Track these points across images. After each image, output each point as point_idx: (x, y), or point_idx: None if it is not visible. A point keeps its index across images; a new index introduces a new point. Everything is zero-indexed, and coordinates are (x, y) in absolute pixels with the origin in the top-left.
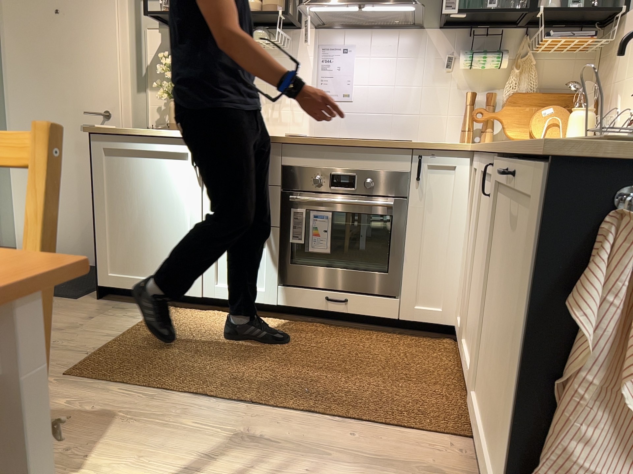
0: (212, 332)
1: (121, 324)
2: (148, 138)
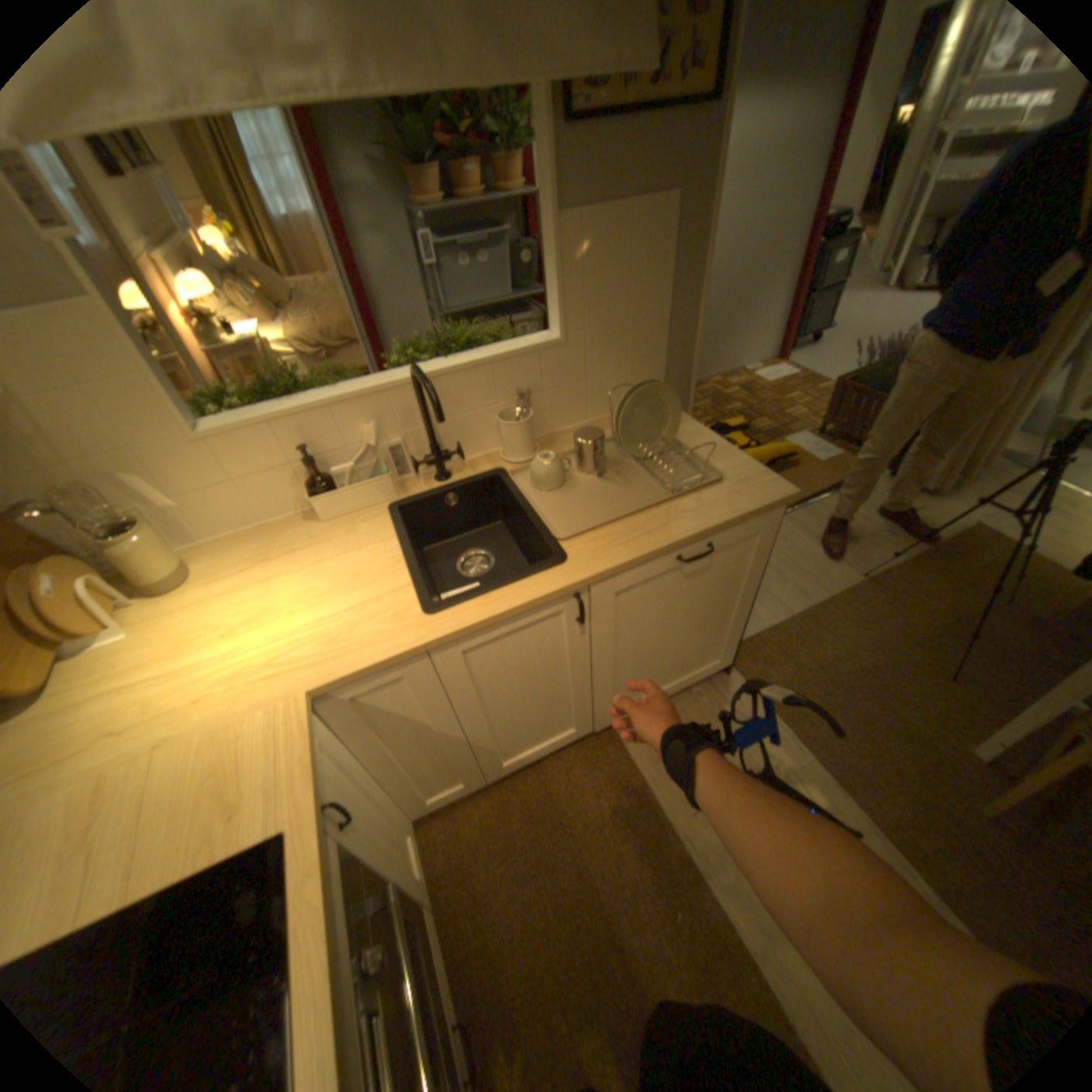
0: None
1: None
2: None
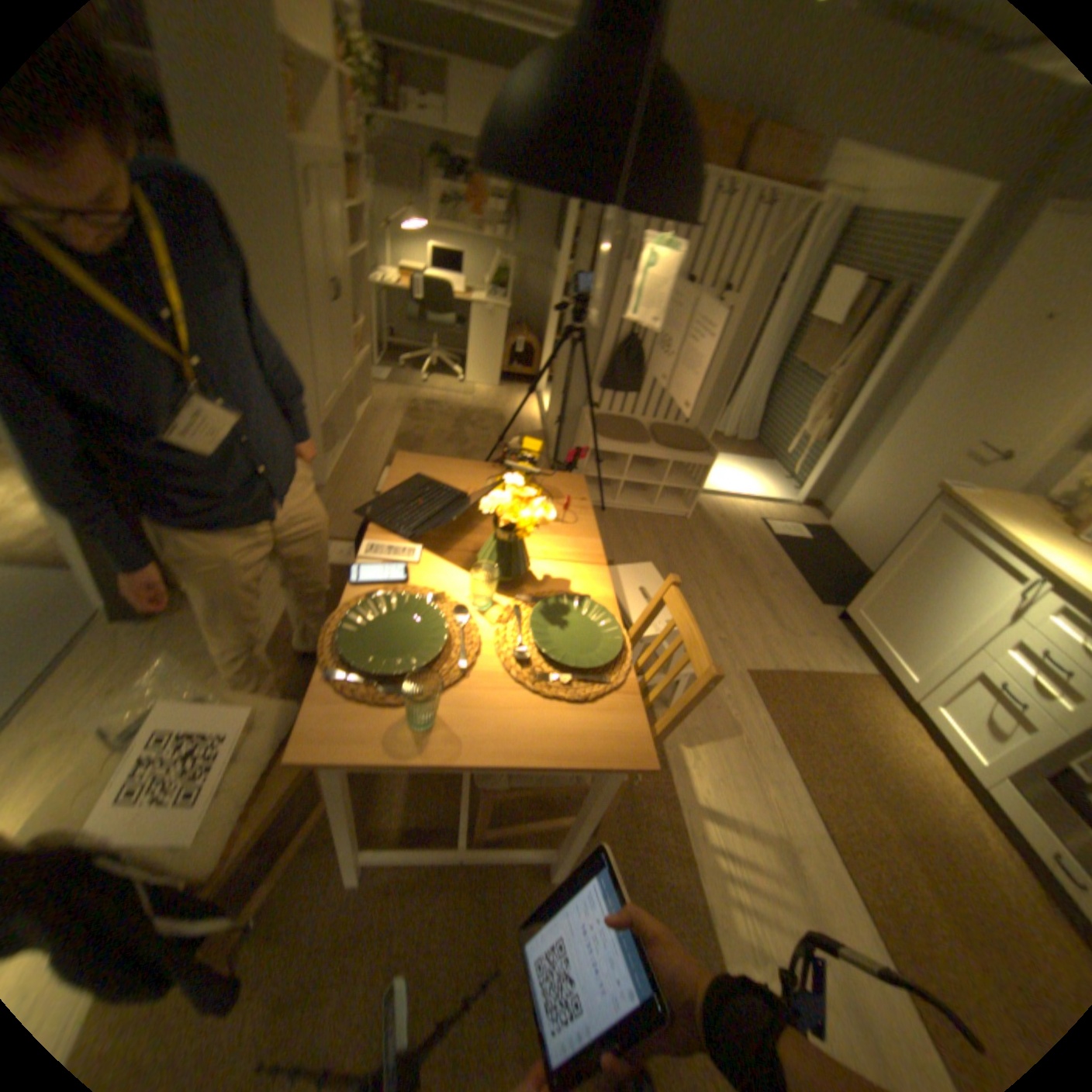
0: (887, 745)
1: (826, 663)
2: (999, 535)
